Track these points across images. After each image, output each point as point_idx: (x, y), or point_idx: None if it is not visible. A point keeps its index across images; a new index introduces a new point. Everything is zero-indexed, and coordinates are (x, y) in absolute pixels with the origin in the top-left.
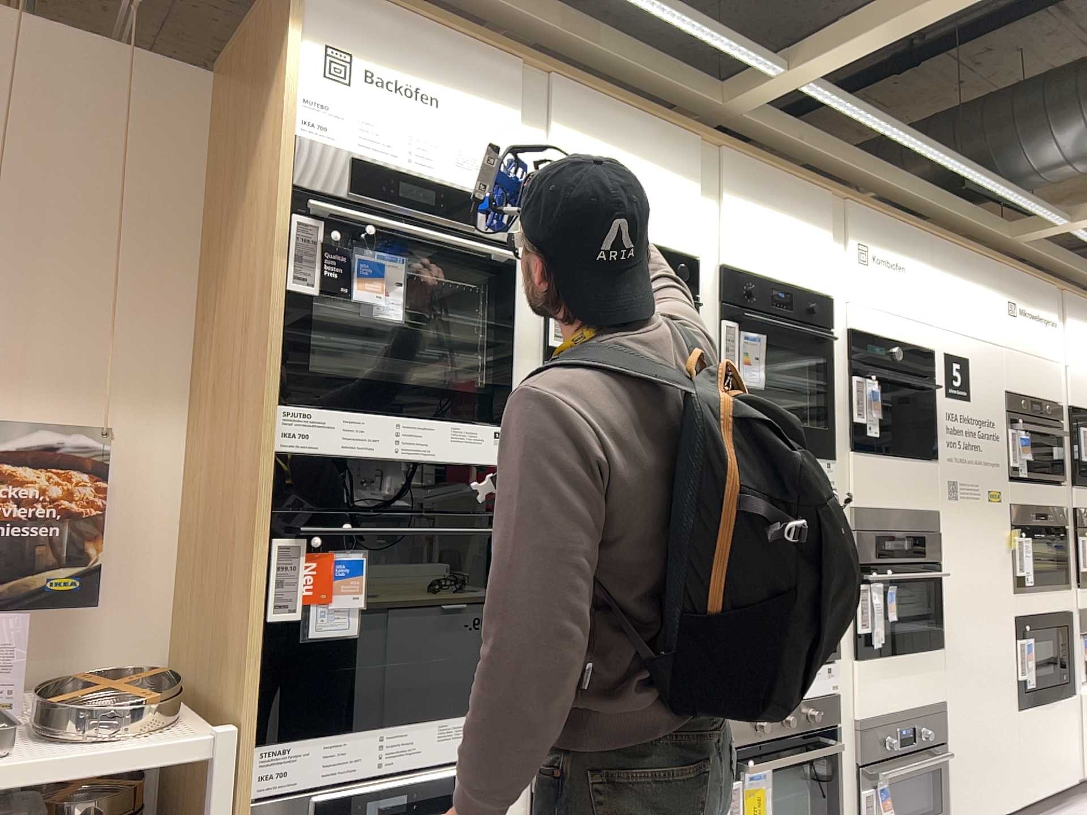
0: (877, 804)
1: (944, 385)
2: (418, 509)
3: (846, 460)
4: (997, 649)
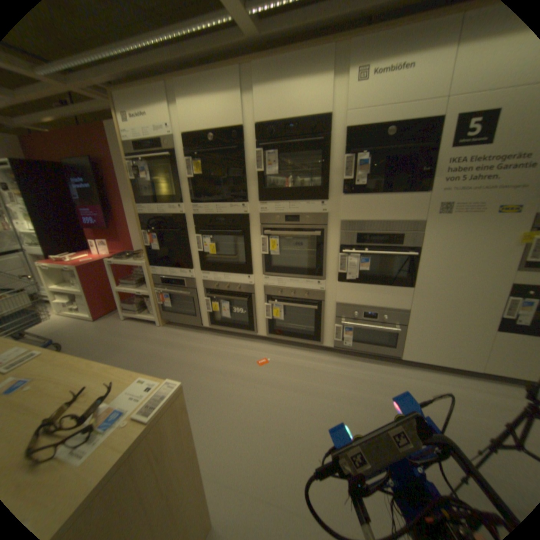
0: (344, 332)
1: (454, 139)
2: (169, 226)
3: (340, 199)
4: (480, 299)
